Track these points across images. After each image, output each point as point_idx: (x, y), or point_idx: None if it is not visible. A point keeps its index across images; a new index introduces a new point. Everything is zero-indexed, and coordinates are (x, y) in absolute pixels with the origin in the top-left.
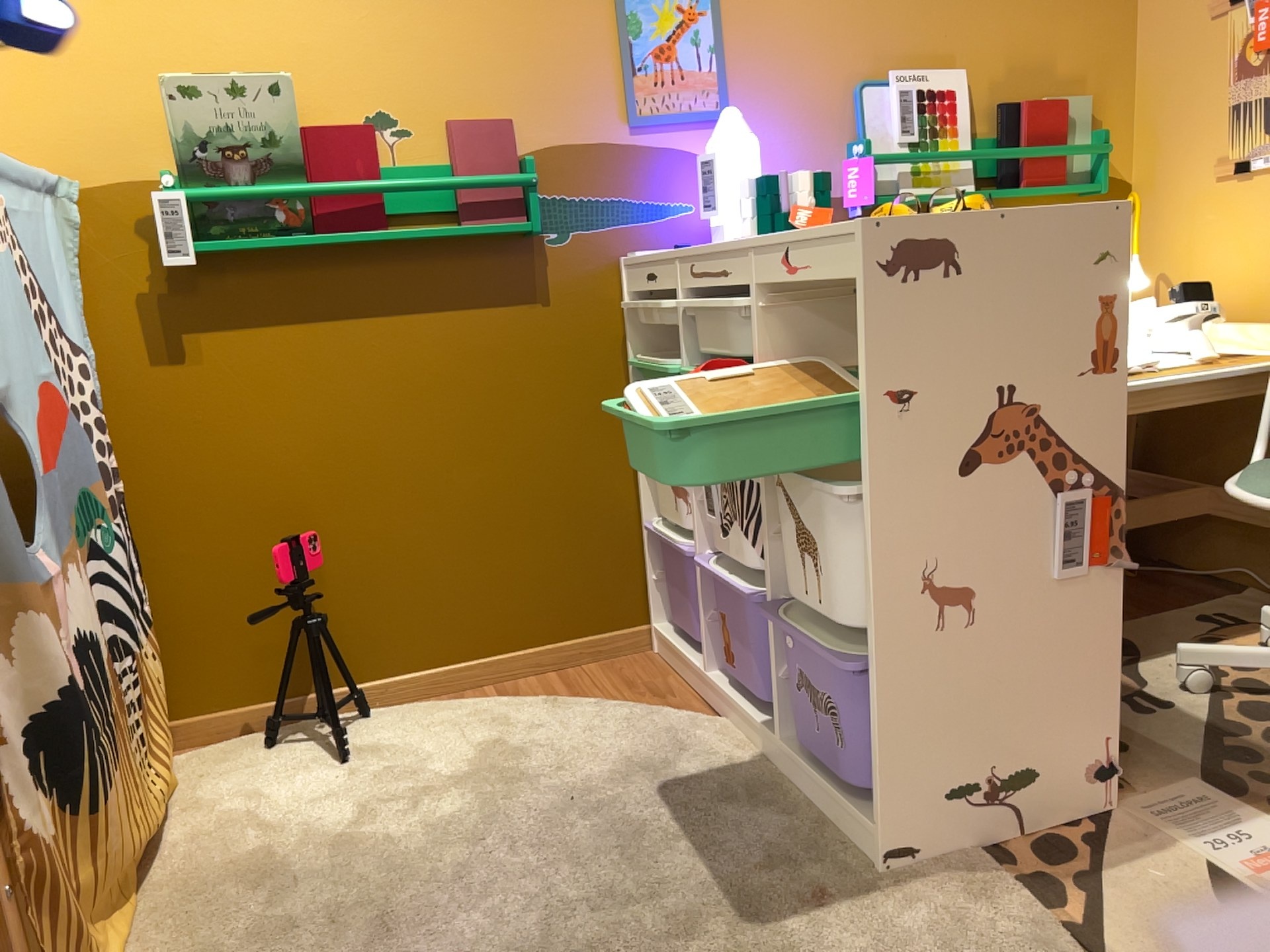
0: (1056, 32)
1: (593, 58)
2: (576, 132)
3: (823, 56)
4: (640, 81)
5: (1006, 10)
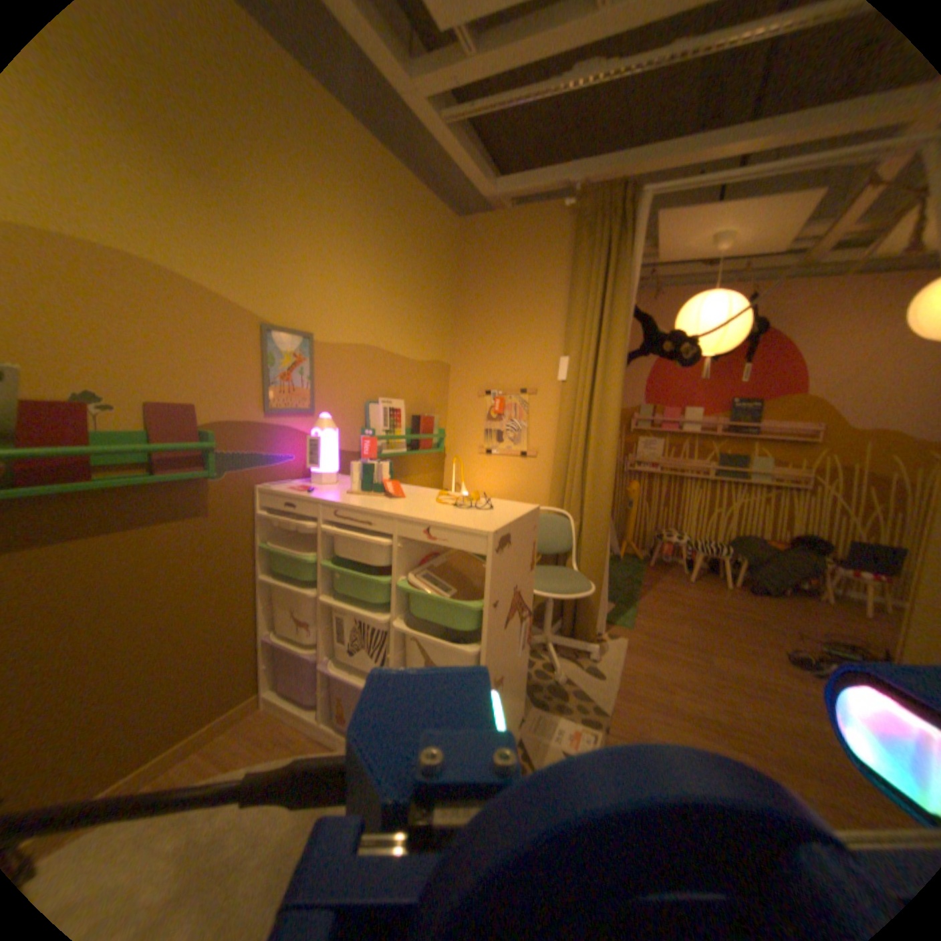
0: (429, 388)
1: (248, 373)
2: (235, 415)
3: (355, 387)
4: (274, 390)
5: (416, 377)
